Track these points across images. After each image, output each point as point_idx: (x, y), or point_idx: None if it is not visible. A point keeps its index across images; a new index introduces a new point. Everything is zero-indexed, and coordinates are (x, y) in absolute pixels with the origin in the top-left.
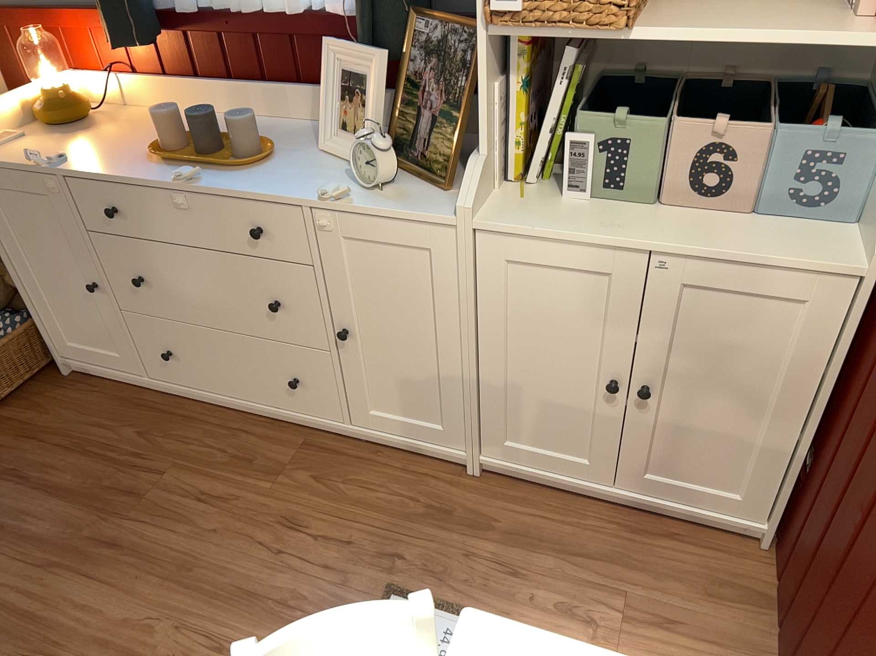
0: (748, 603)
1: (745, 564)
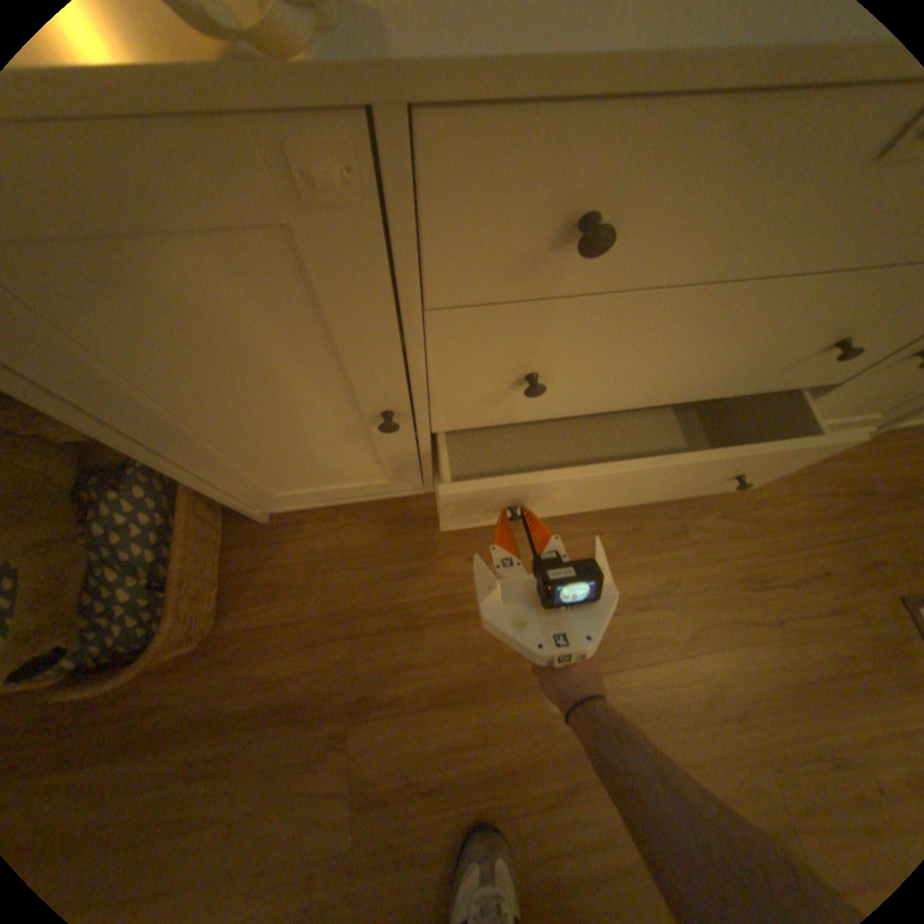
0: None
1: None
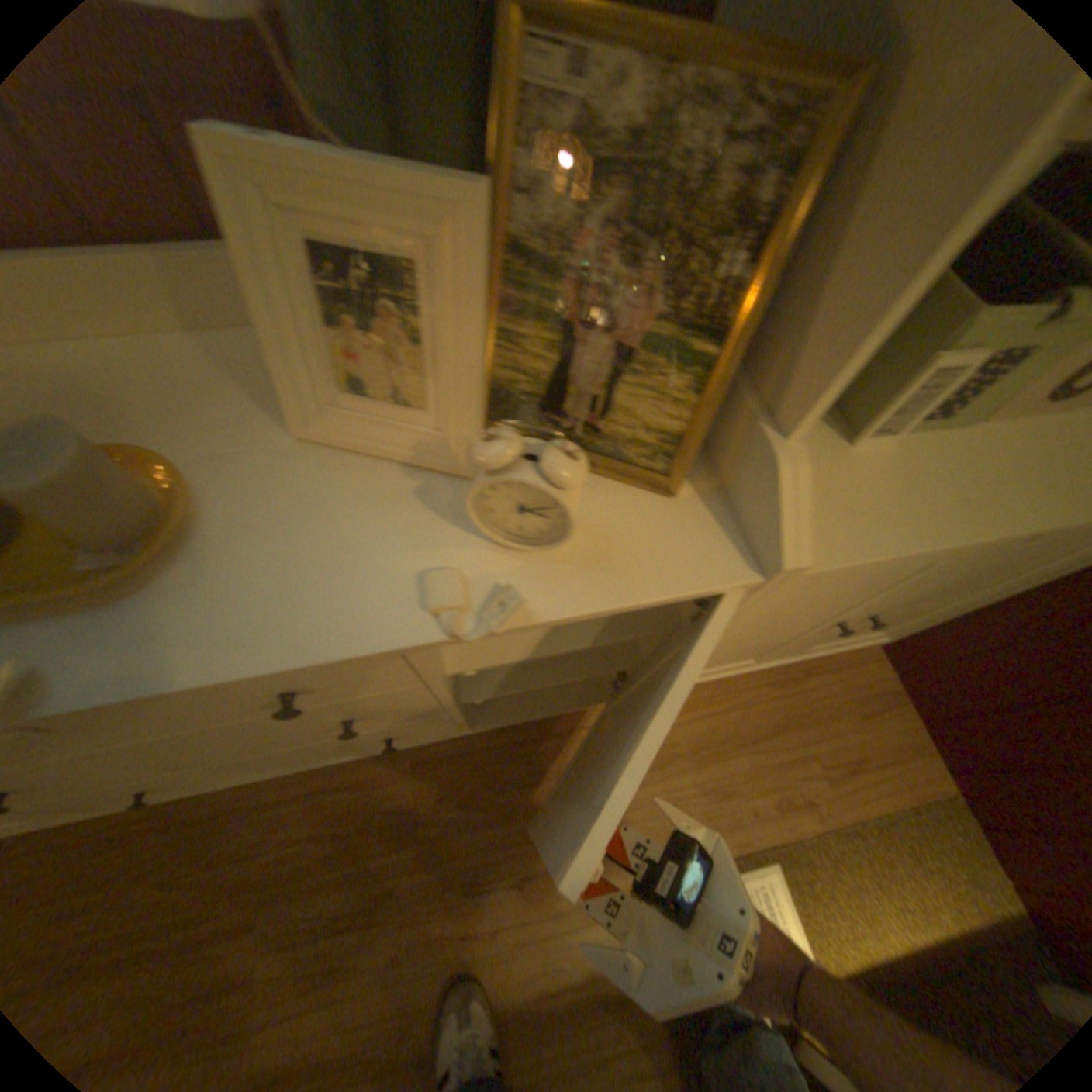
0: (899, 715)
1: (876, 675)
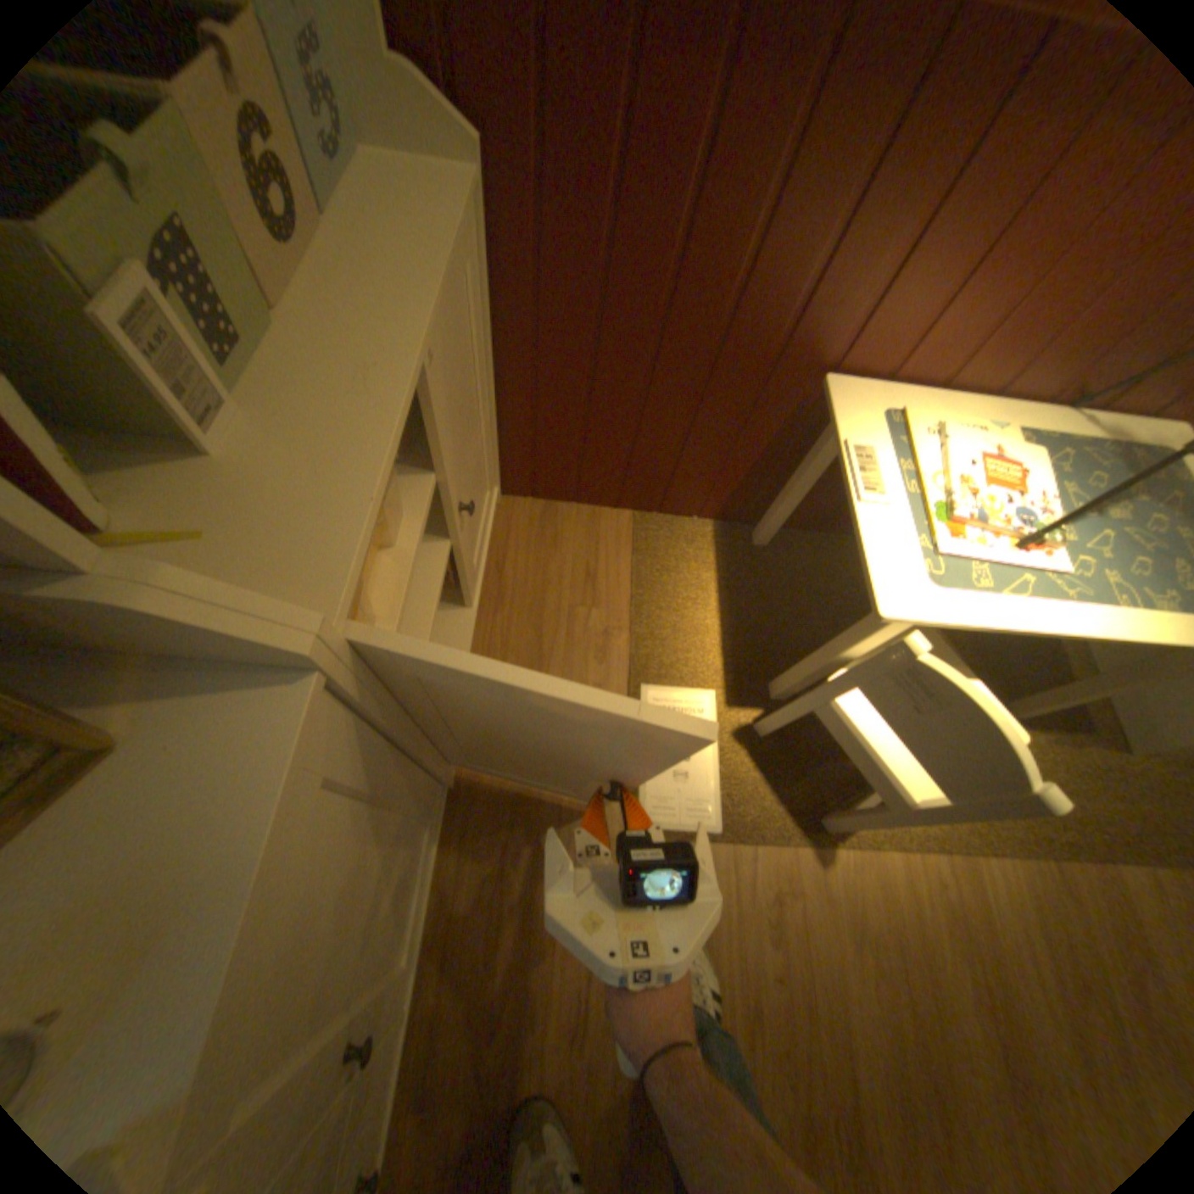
0: (559, 517)
1: (520, 514)
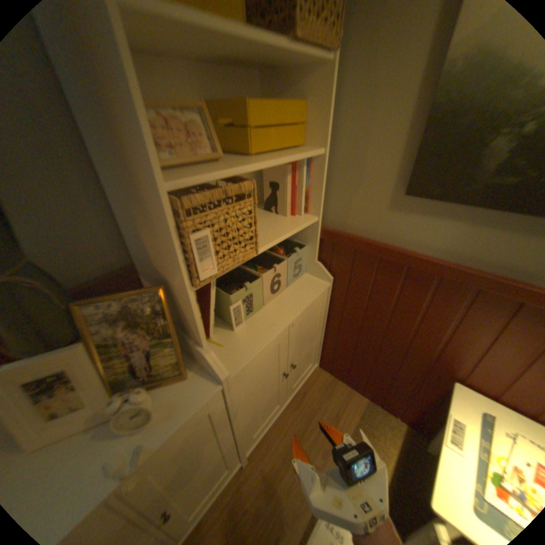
0: (337, 387)
1: (323, 378)
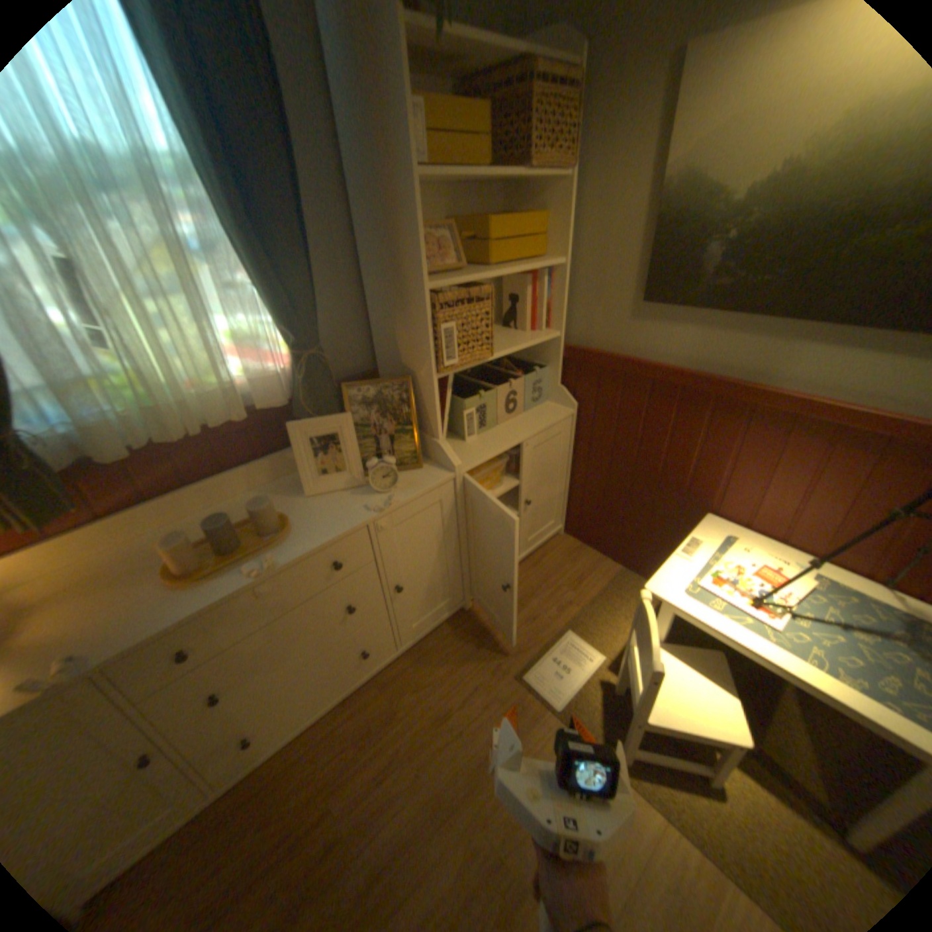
0: (584, 553)
1: (567, 544)
